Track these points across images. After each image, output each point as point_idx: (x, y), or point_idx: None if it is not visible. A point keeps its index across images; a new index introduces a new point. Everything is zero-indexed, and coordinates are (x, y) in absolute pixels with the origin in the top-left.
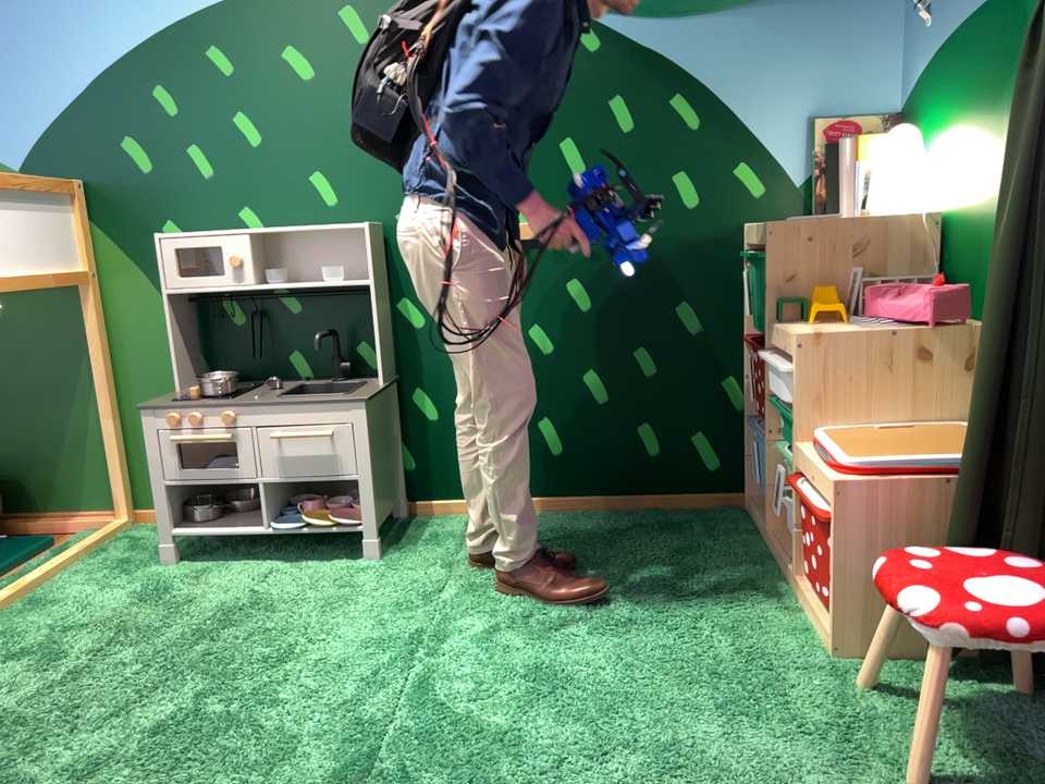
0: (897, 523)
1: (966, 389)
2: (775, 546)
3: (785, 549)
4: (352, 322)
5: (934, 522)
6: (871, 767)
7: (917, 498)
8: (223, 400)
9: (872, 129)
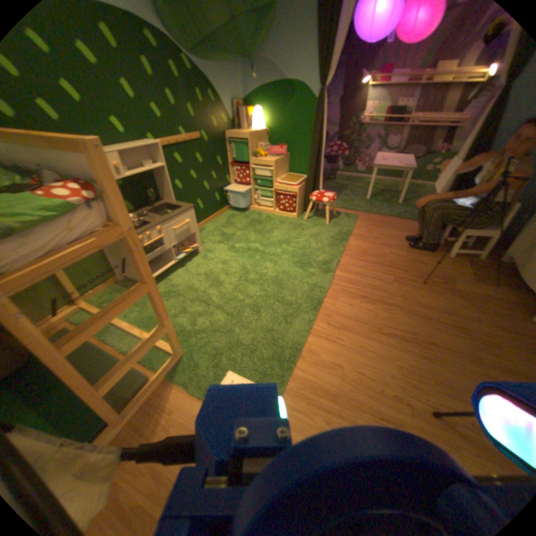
0: (299, 192)
1: (285, 166)
2: (257, 208)
3: (260, 208)
4: (140, 182)
5: (301, 190)
6: (319, 225)
7: (300, 187)
8: (145, 223)
9: (239, 103)
